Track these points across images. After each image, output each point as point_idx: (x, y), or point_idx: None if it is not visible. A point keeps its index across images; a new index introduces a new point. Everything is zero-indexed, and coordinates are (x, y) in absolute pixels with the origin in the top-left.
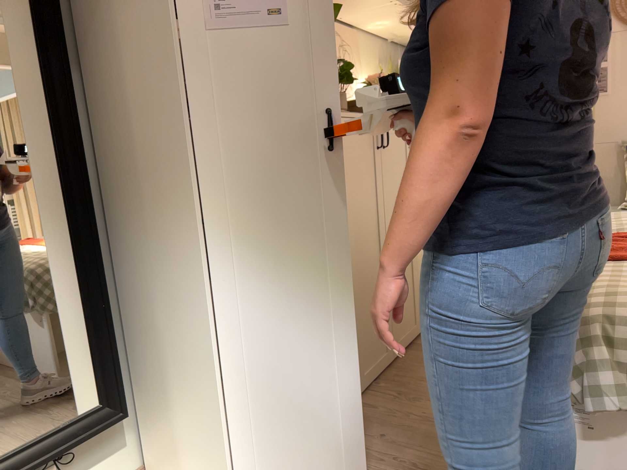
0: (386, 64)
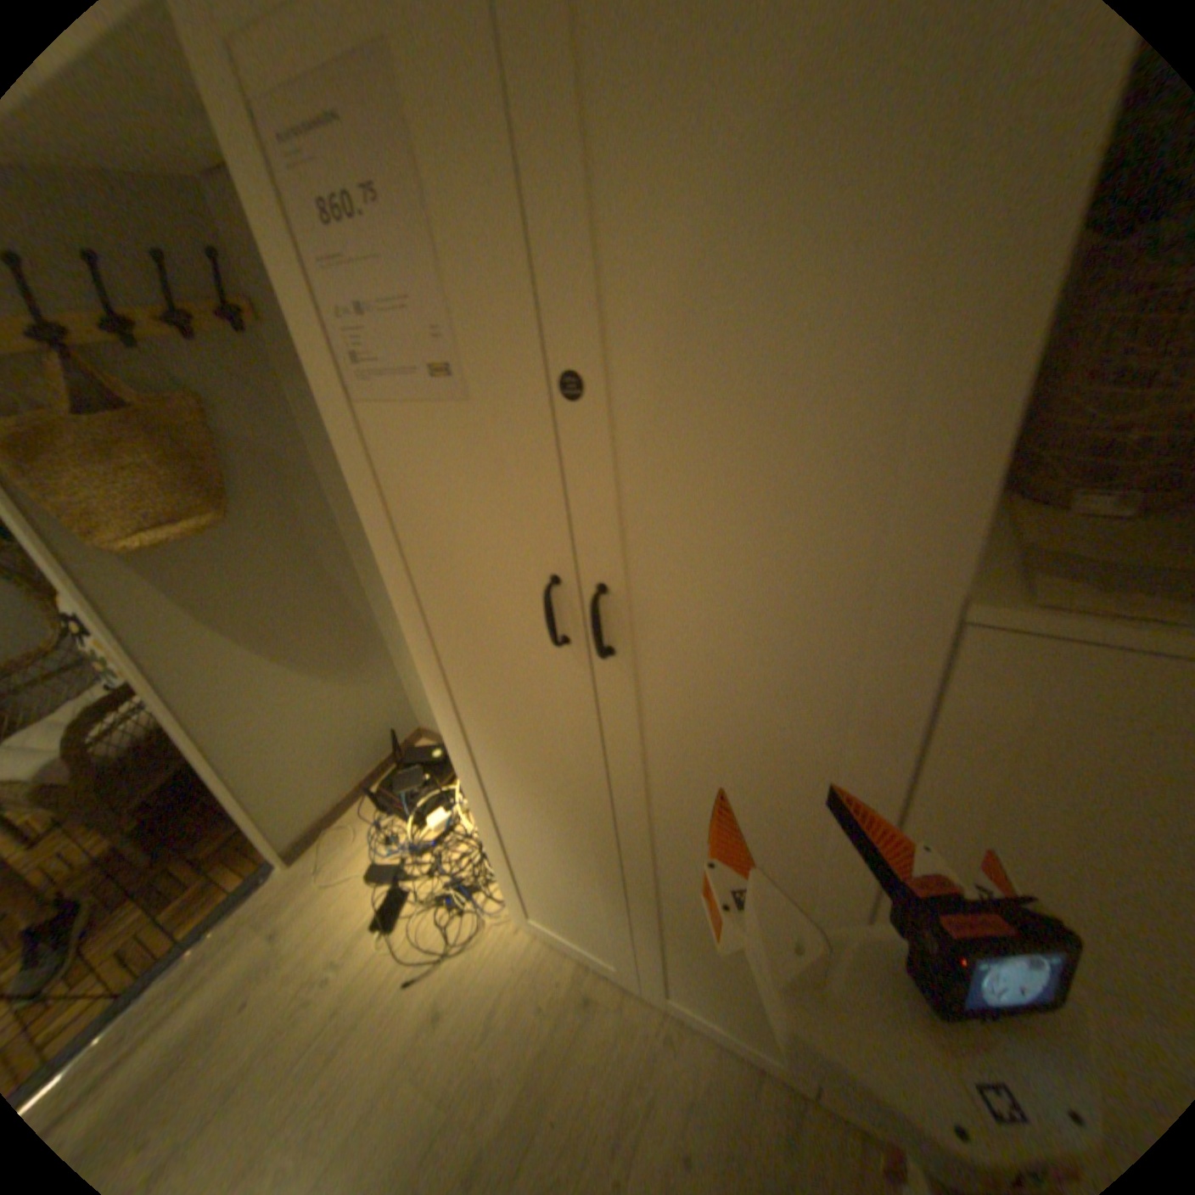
0: None
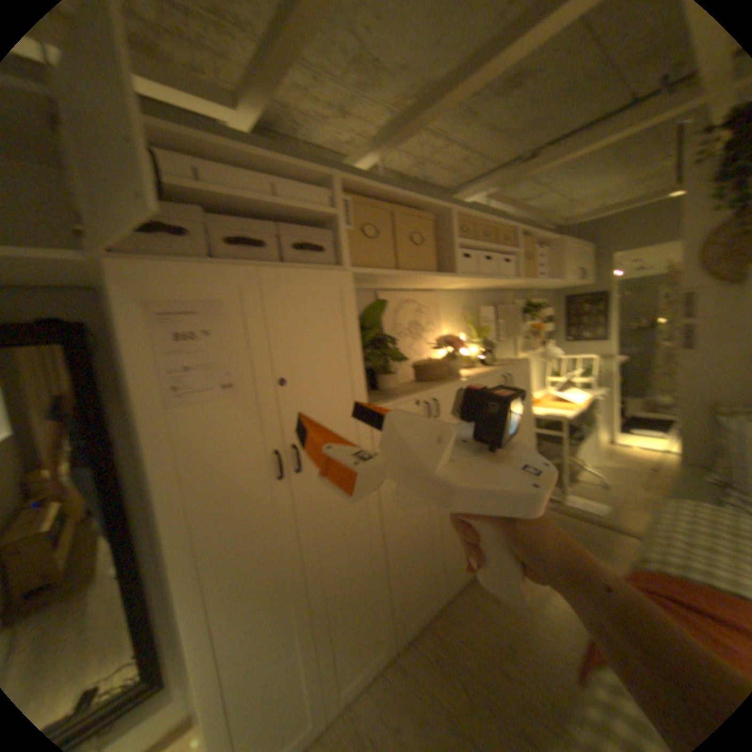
0: (469, 316)
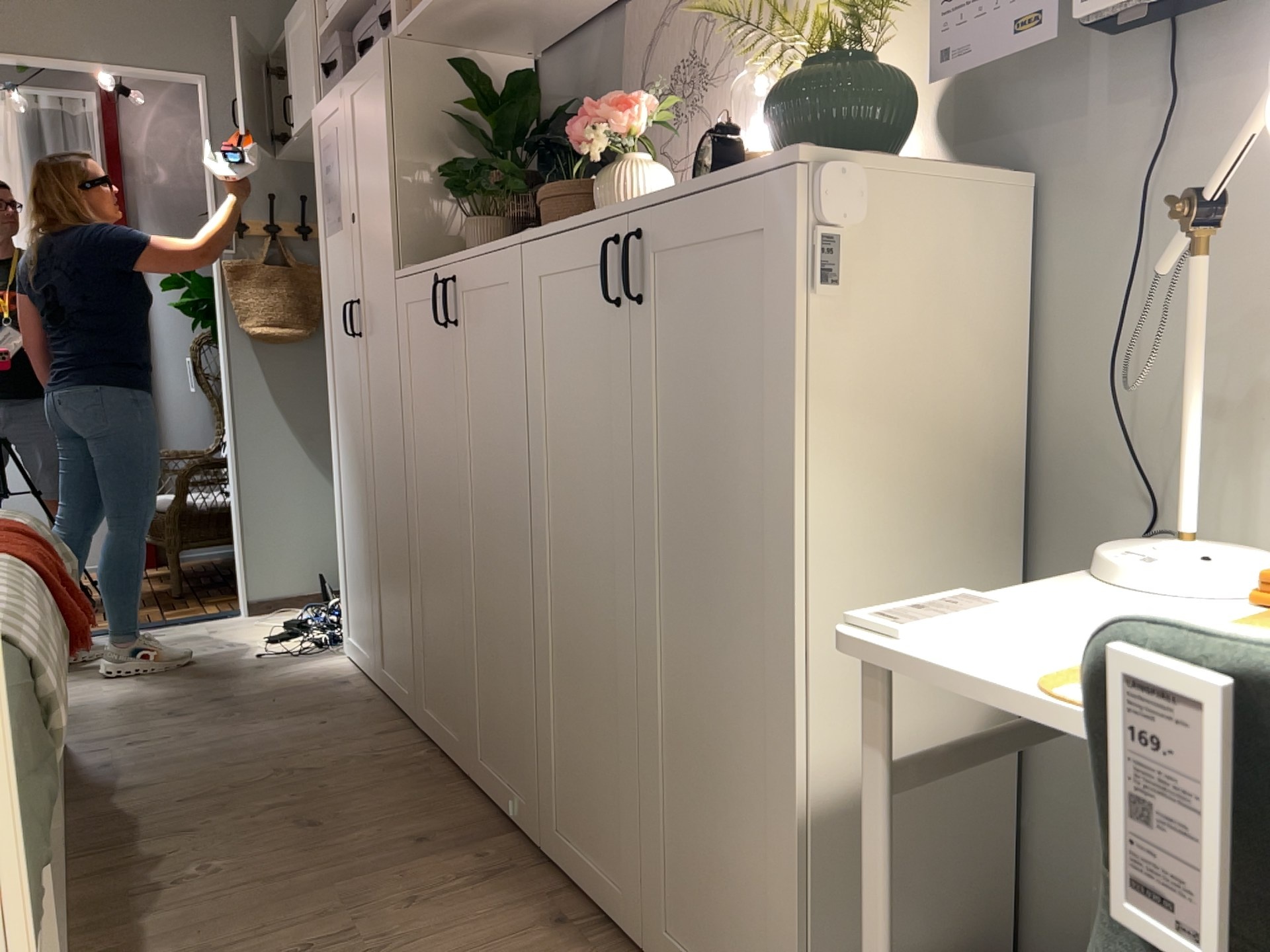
0: None
